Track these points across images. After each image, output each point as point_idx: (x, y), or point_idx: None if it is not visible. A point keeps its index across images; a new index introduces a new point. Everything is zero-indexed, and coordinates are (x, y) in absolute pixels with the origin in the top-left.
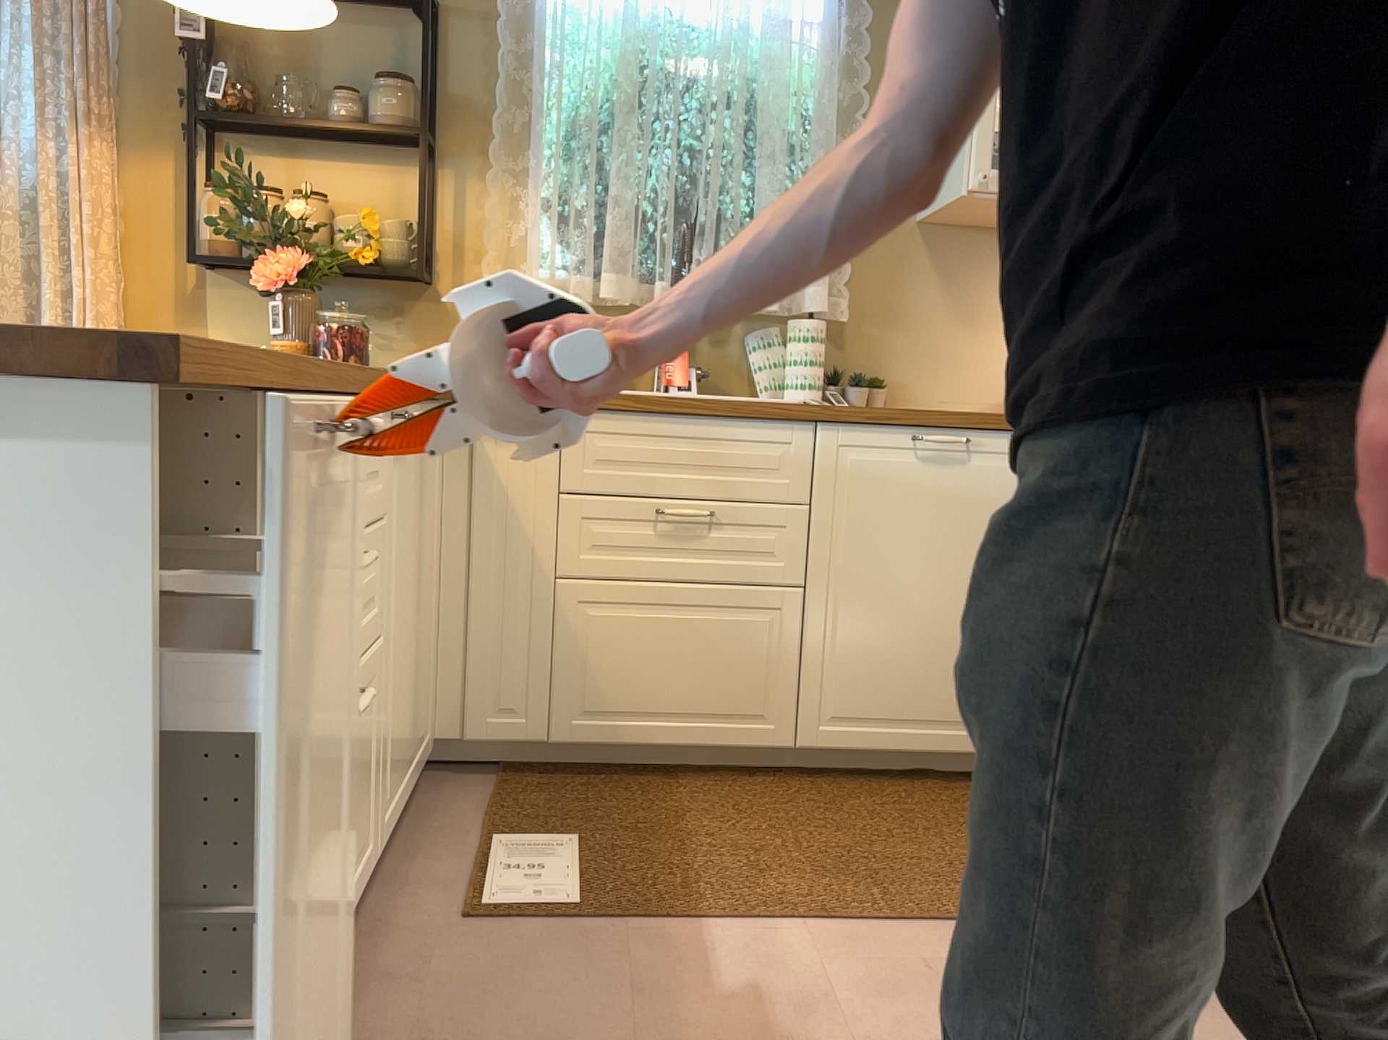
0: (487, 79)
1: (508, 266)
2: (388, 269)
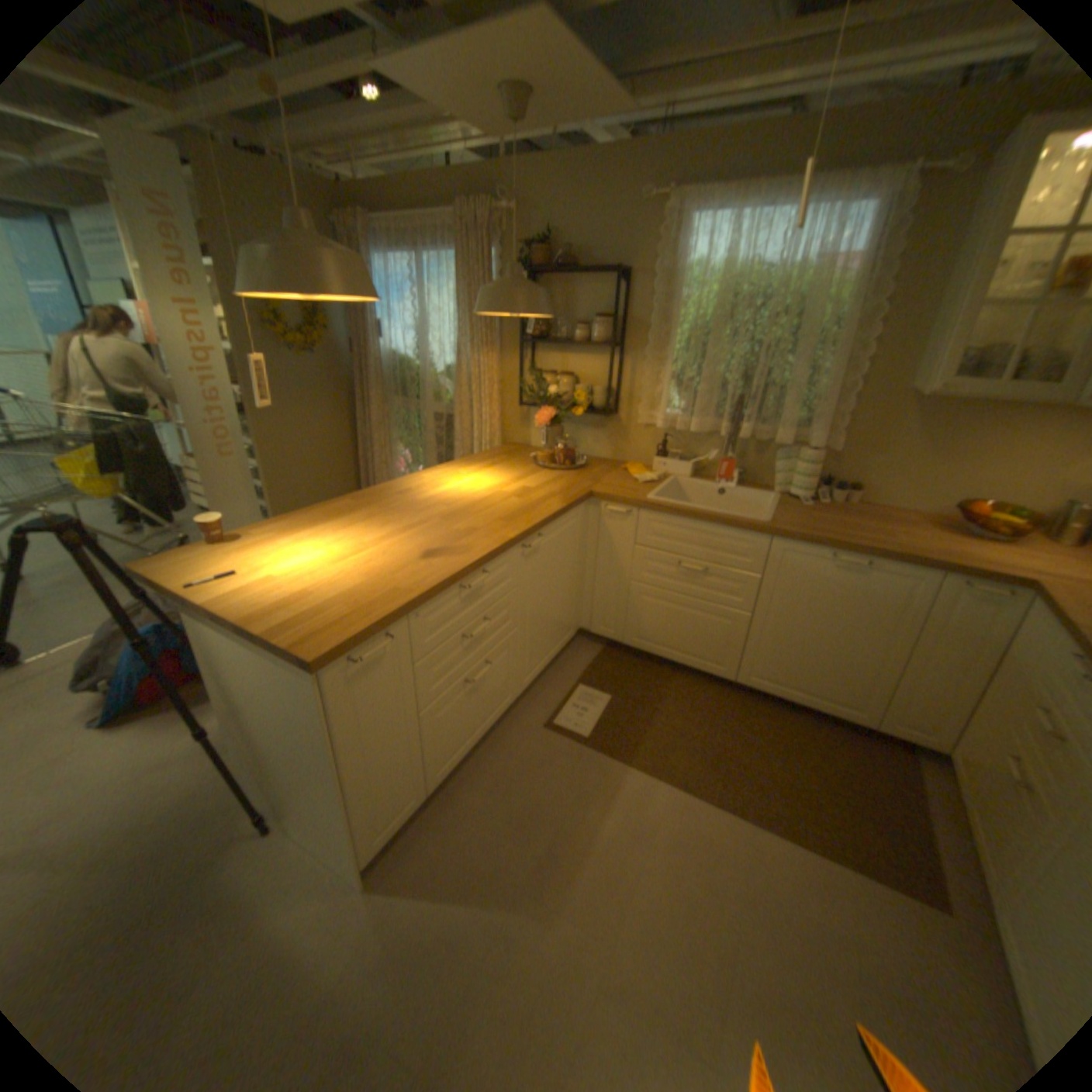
0: (650, 307)
1: (650, 407)
2: (594, 409)
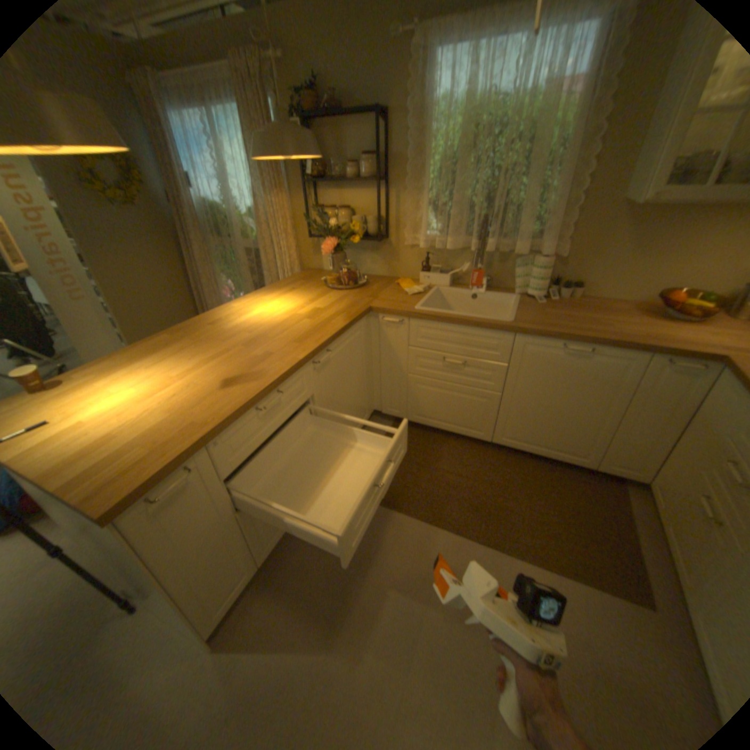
0: (406, 142)
1: (414, 230)
2: (369, 235)
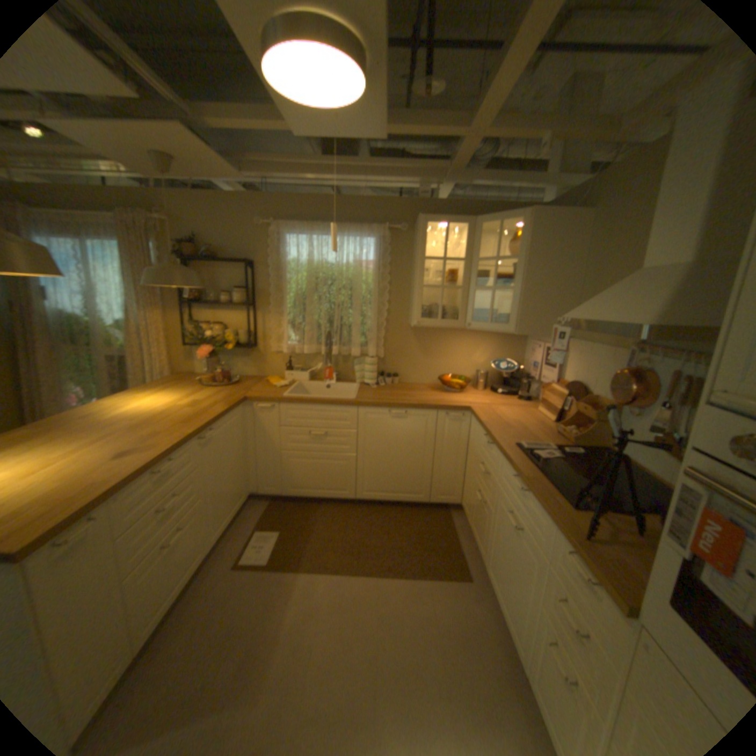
0: (270, 283)
1: (279, 340)
2: (242, 343)
